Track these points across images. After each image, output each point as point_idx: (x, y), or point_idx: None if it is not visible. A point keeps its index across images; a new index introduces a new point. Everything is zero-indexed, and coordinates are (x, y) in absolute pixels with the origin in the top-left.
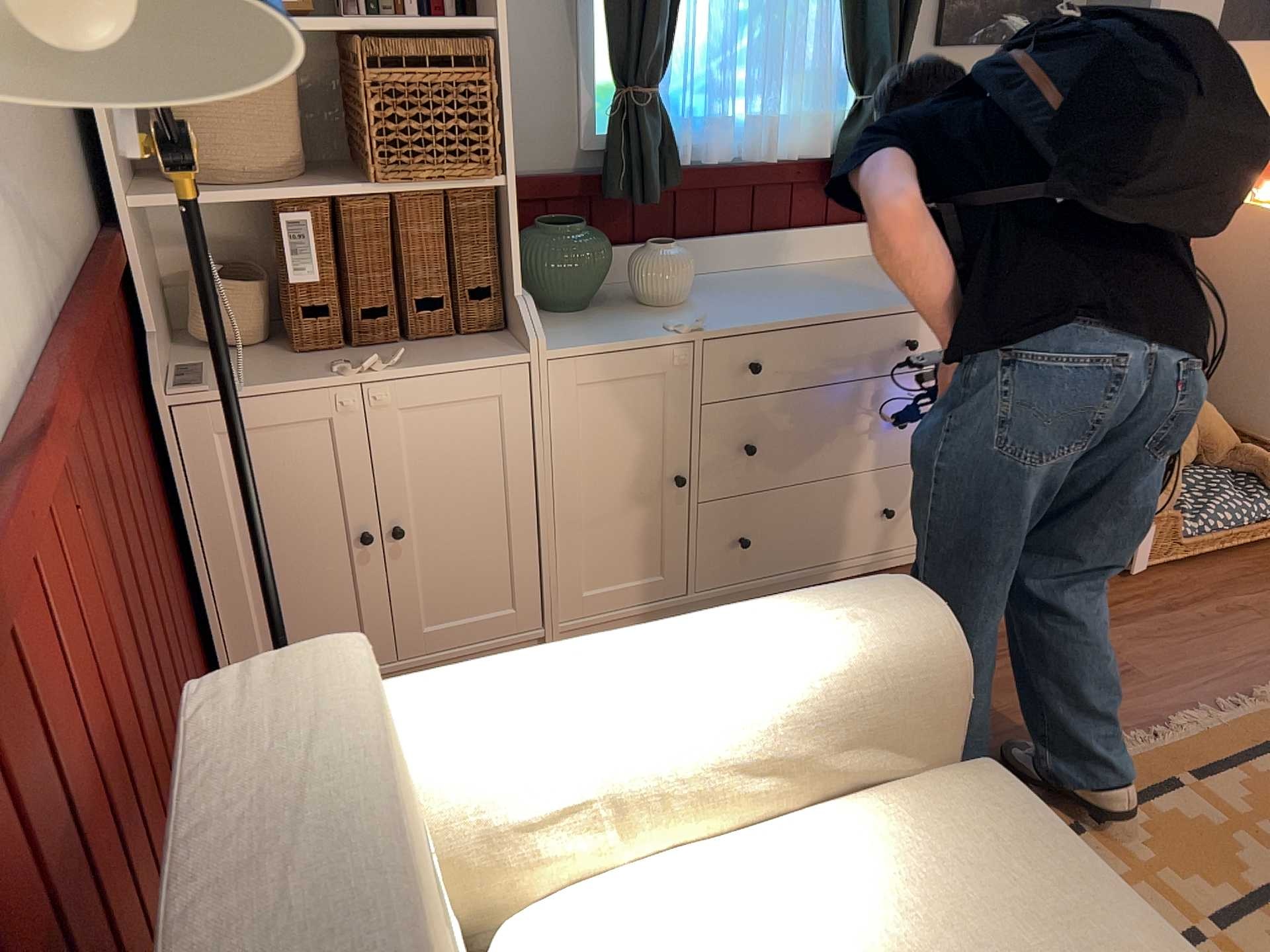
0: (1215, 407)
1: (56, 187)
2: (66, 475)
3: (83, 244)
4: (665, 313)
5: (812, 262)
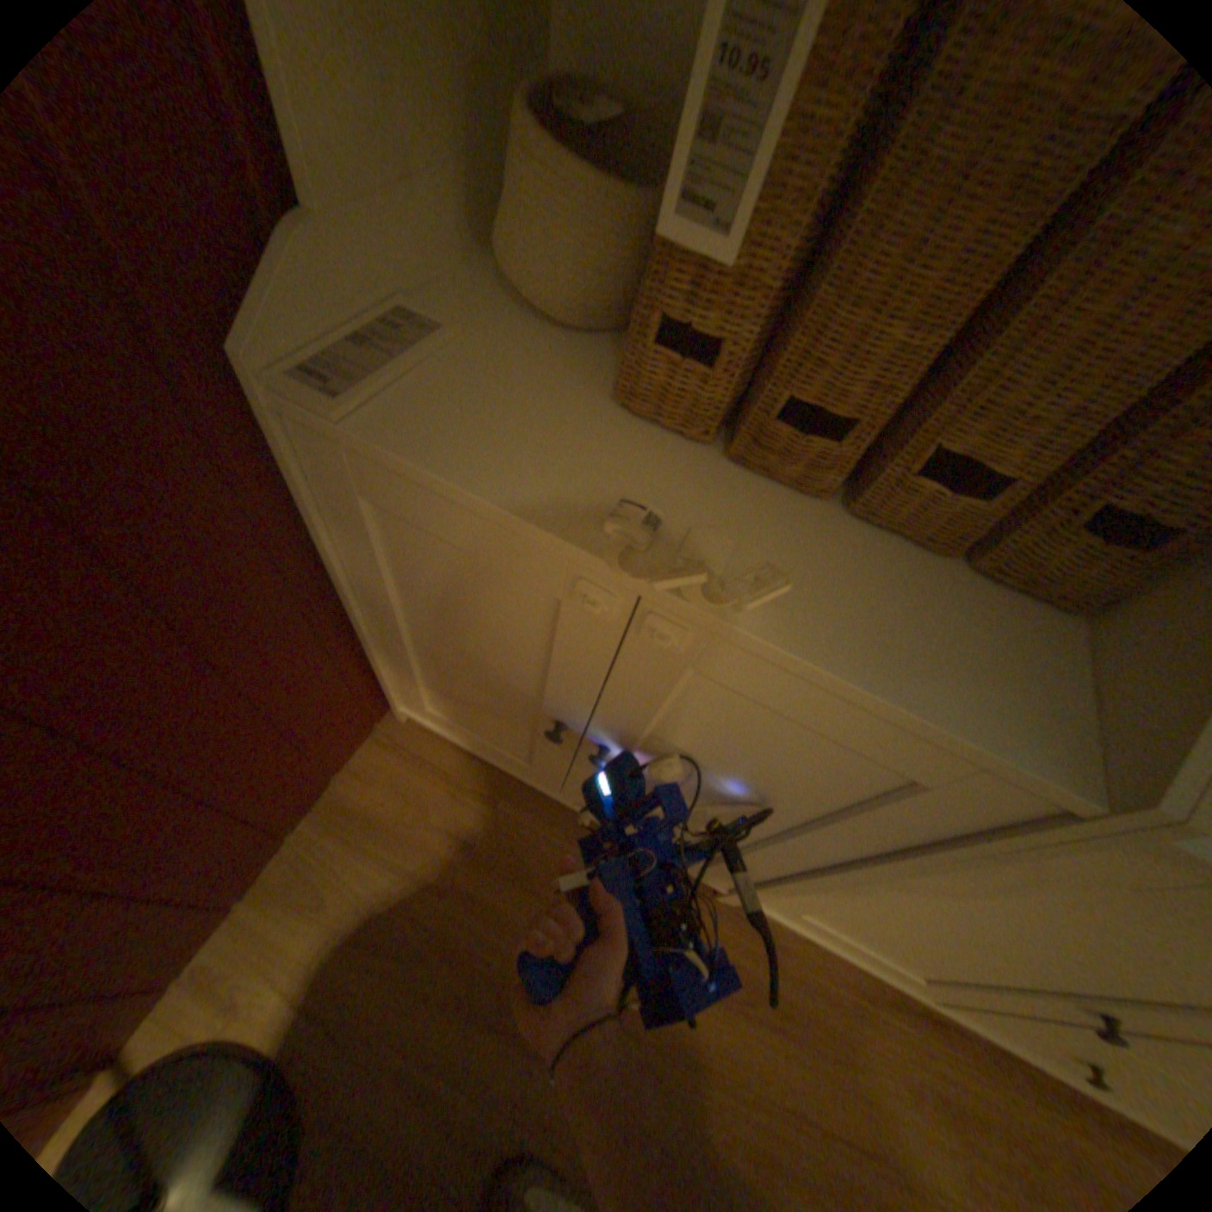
0: None
1: None
2: None
3: None
4: None
5: None
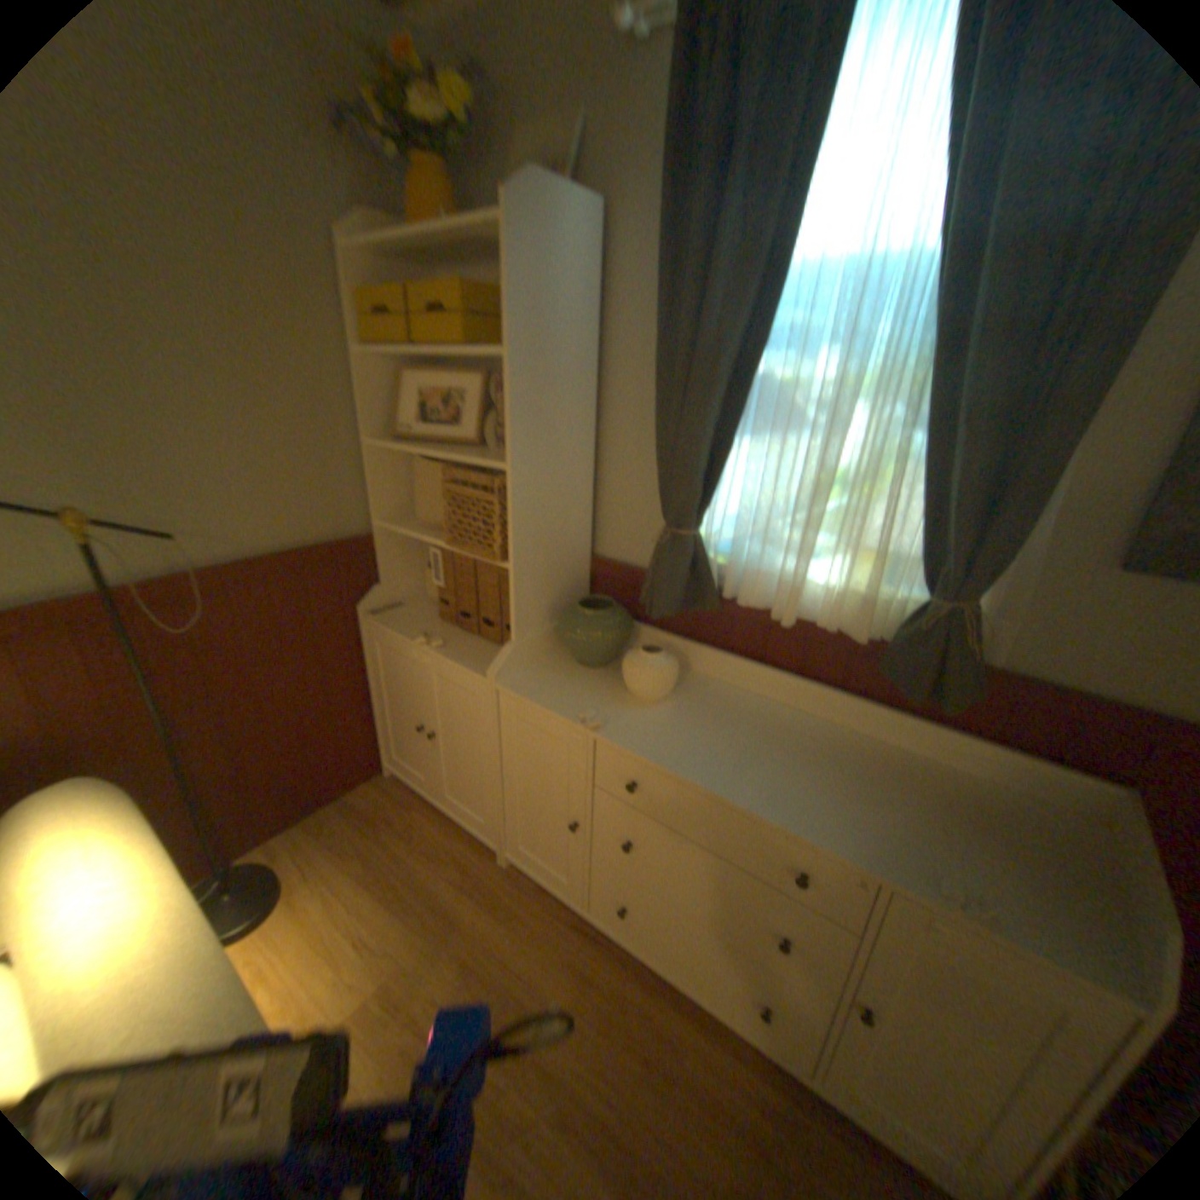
0: None
1: (274, 511)
2: (109, 635)
3: (312, 536)
4: (621, 701)
5: (852, 731)
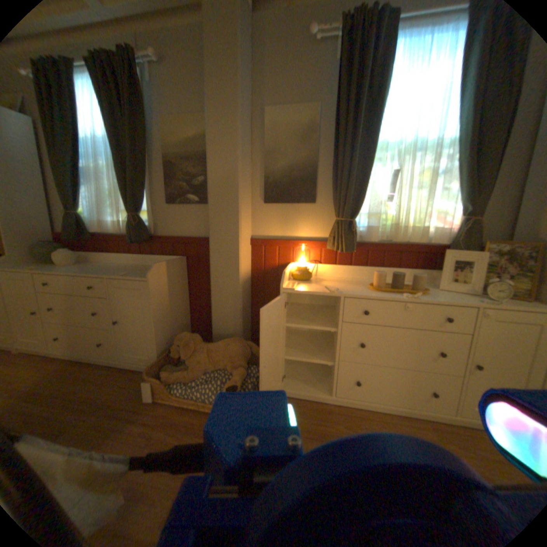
0: (242, 347)
1: None
2: None
3: None
4: (51, 267)
5: (132, 265)
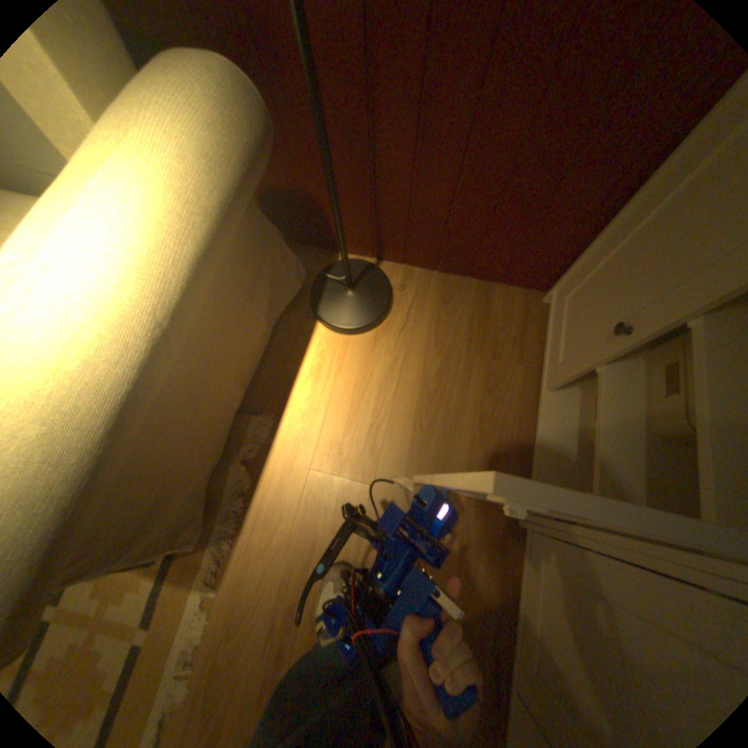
0: None
1: None
2: None
3: None
4: None
5: None
